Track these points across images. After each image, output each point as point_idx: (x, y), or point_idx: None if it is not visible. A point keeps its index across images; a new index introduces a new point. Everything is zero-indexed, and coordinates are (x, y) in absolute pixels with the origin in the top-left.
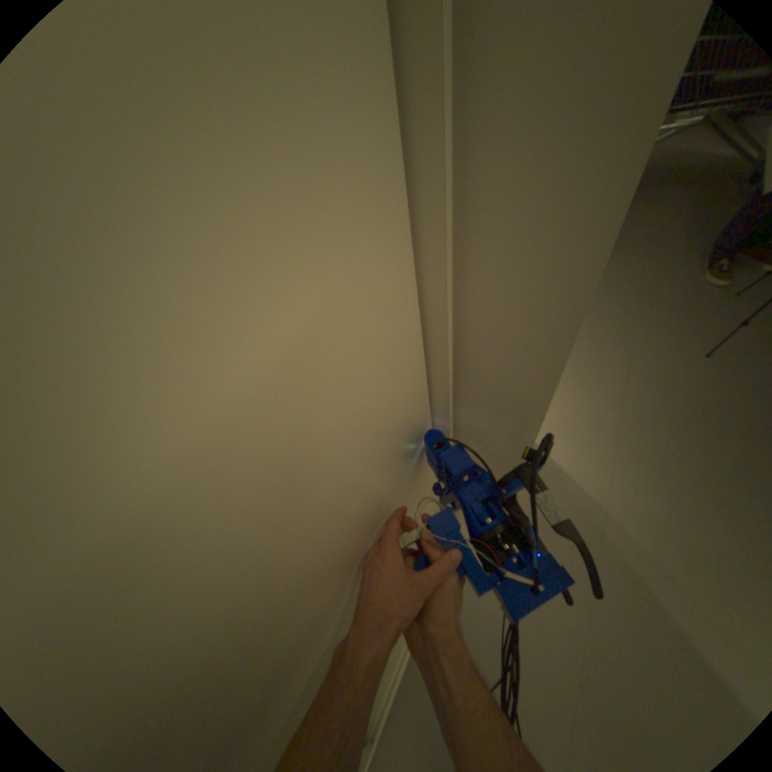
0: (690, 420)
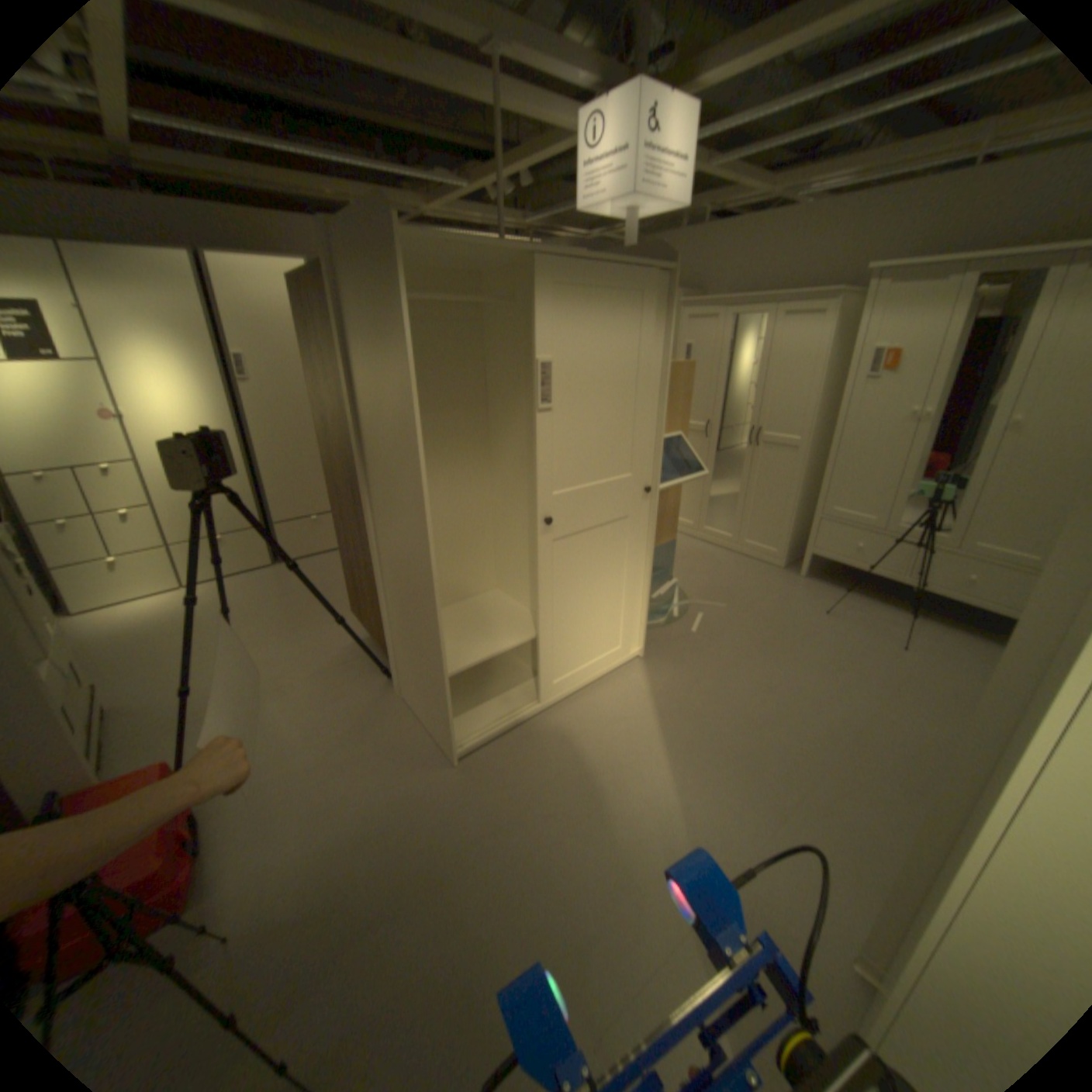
0: (488, 1002)
